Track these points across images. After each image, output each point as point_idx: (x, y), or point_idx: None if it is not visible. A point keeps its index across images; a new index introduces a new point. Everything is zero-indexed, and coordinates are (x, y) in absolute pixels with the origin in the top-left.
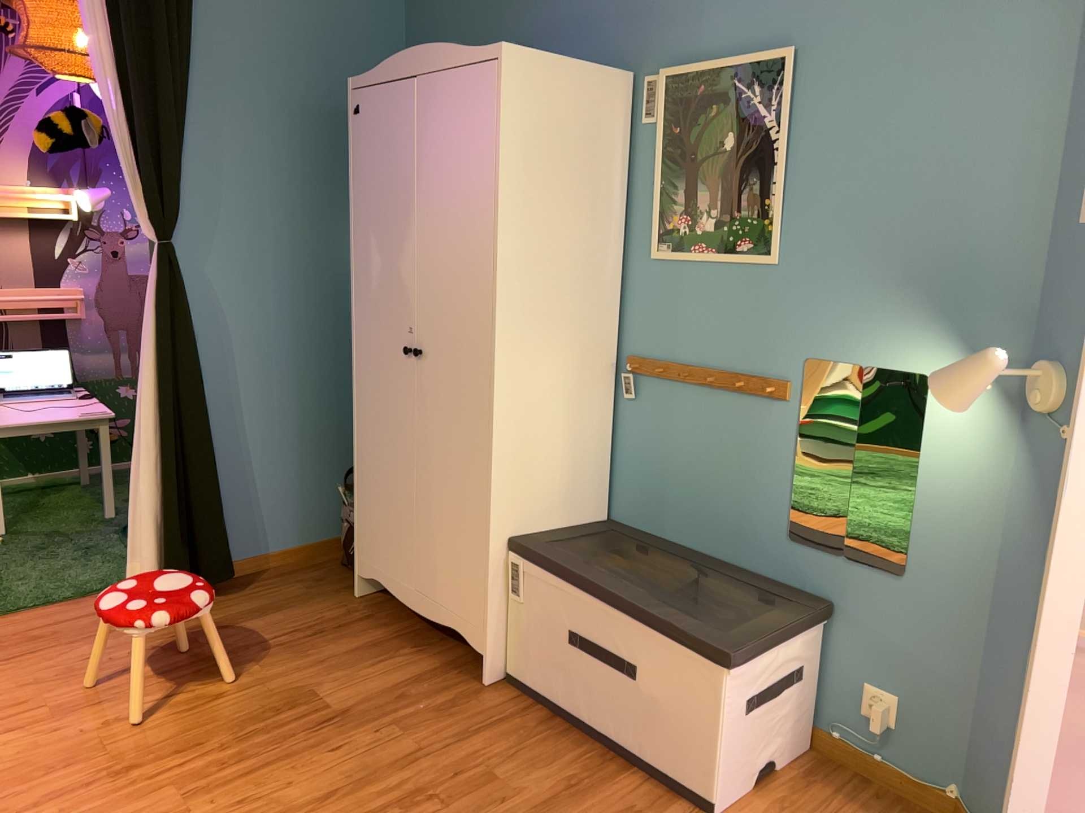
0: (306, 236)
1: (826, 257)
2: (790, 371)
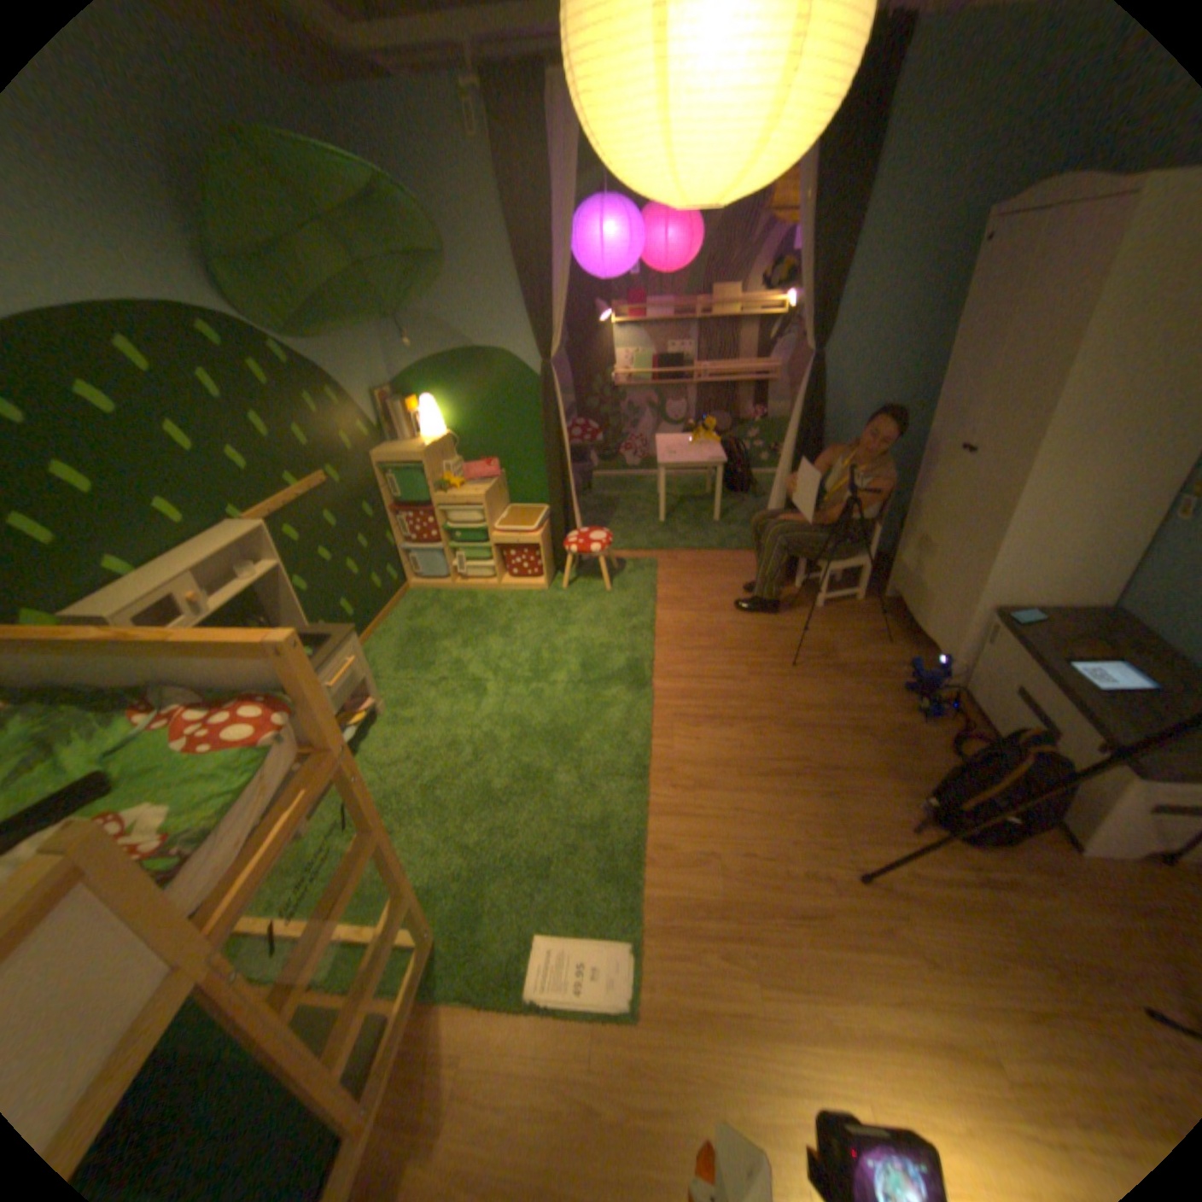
0: (925, 339)
1: None
2: None
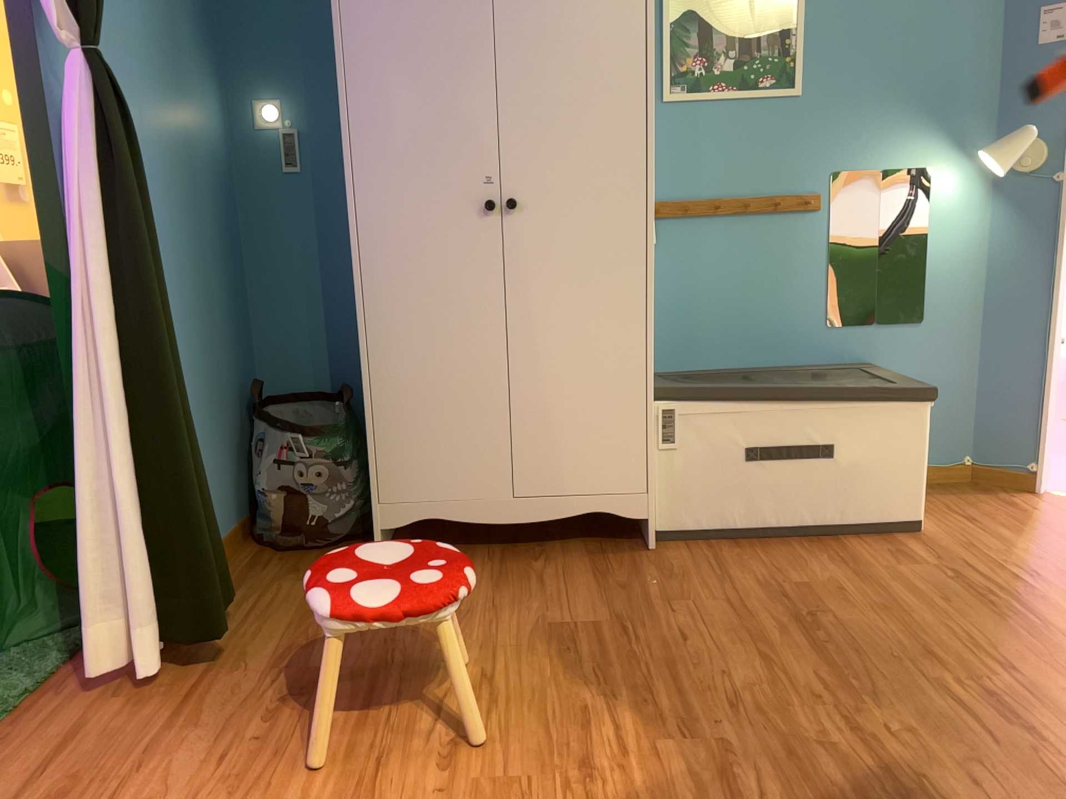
0: (168, 89)
1: (843, 86)
2: (817, 185)
